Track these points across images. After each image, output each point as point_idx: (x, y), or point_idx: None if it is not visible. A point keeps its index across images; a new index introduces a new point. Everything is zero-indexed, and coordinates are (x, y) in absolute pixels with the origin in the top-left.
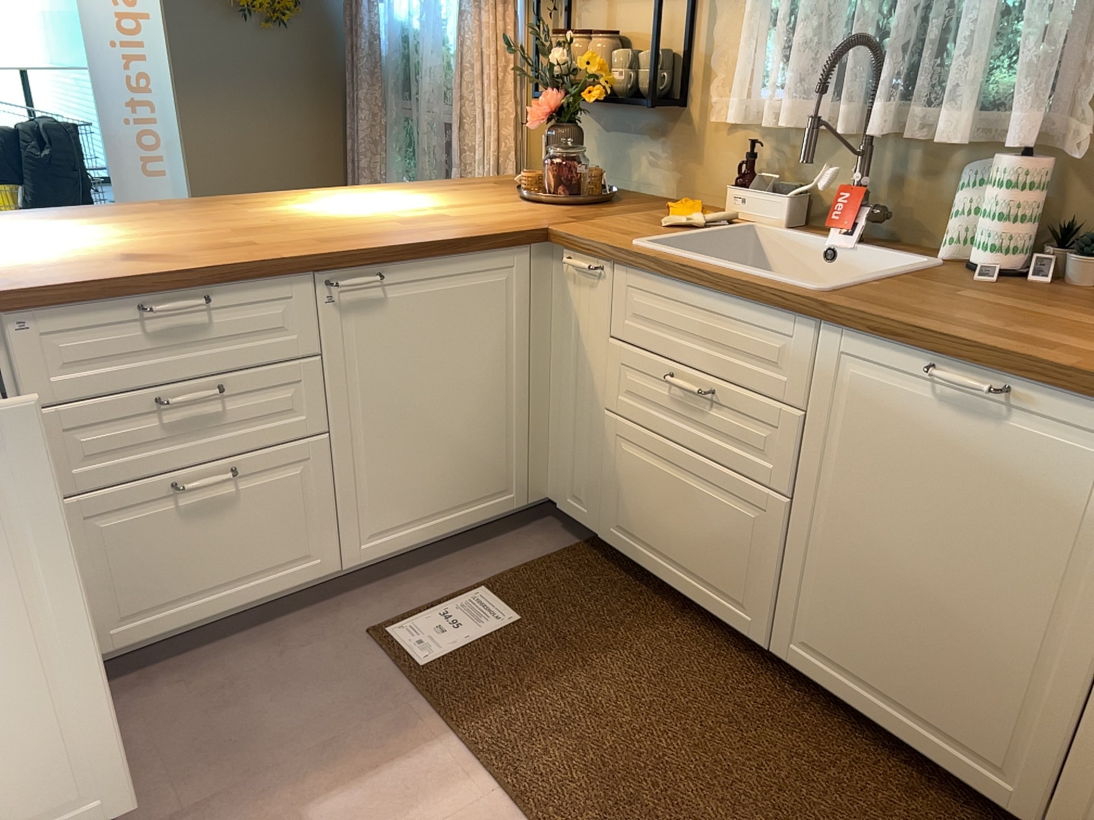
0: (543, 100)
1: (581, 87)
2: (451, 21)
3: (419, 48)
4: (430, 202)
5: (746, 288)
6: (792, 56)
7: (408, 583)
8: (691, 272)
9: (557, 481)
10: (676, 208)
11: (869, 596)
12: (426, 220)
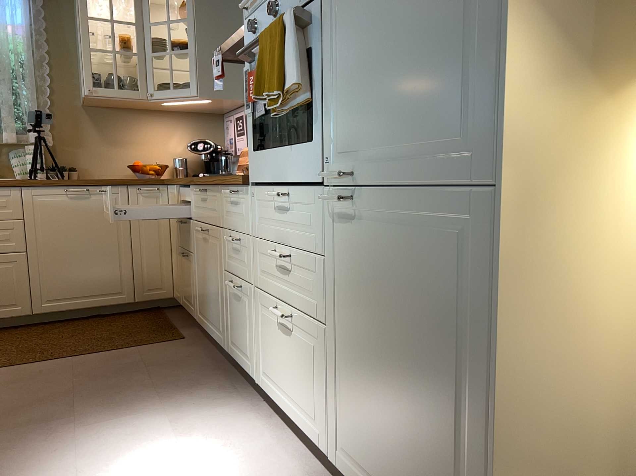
0: None
1: None
2: None
3: None
4: None
5: None
6: None
7: None
8: None
9: None
10: None
11: (67, 268)
12: None
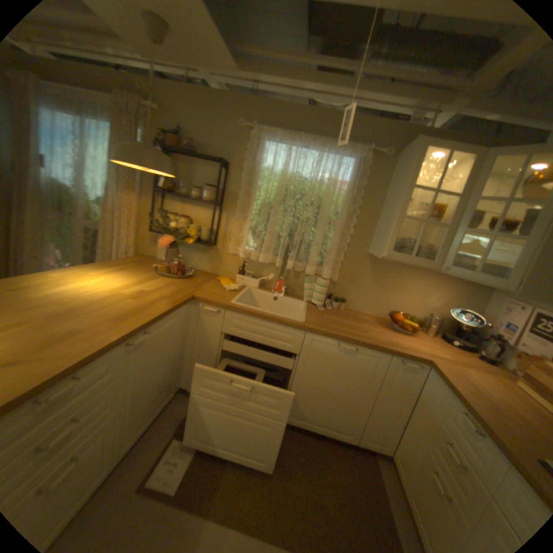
0: (164, 238)
1: (182, 236)
2: (92, 188)
3: (68, 193)
4: (124, 281)
5: (283, 322)
6: (260, 241)
7: (139, 455)
8: (261, 316)
9: (186, 382)
10: (223, 281)
11: (317, 401)
12: (140, 295)
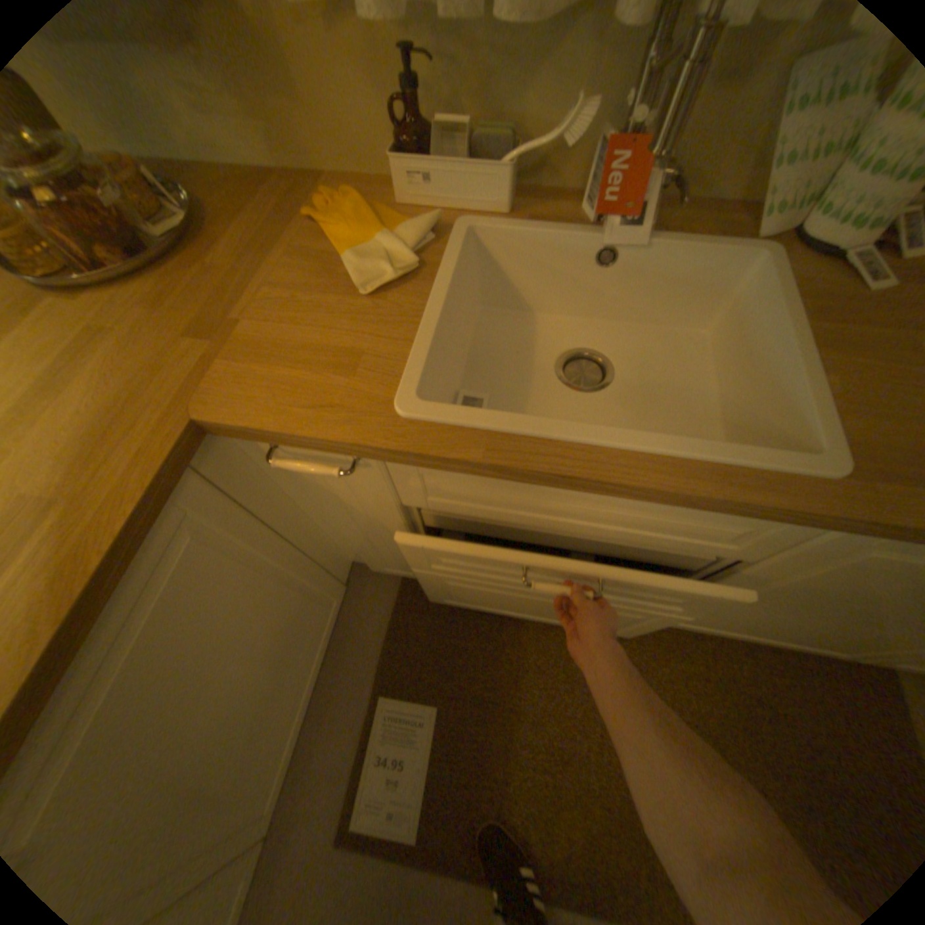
0: None
1: None
2: None
3: None
4: None
5: (722, 504)
6: None
7: (315, 749)
8: (587, 481)
9: (361, 557)
10: (334, 219)
11: (770, 621)
12: None
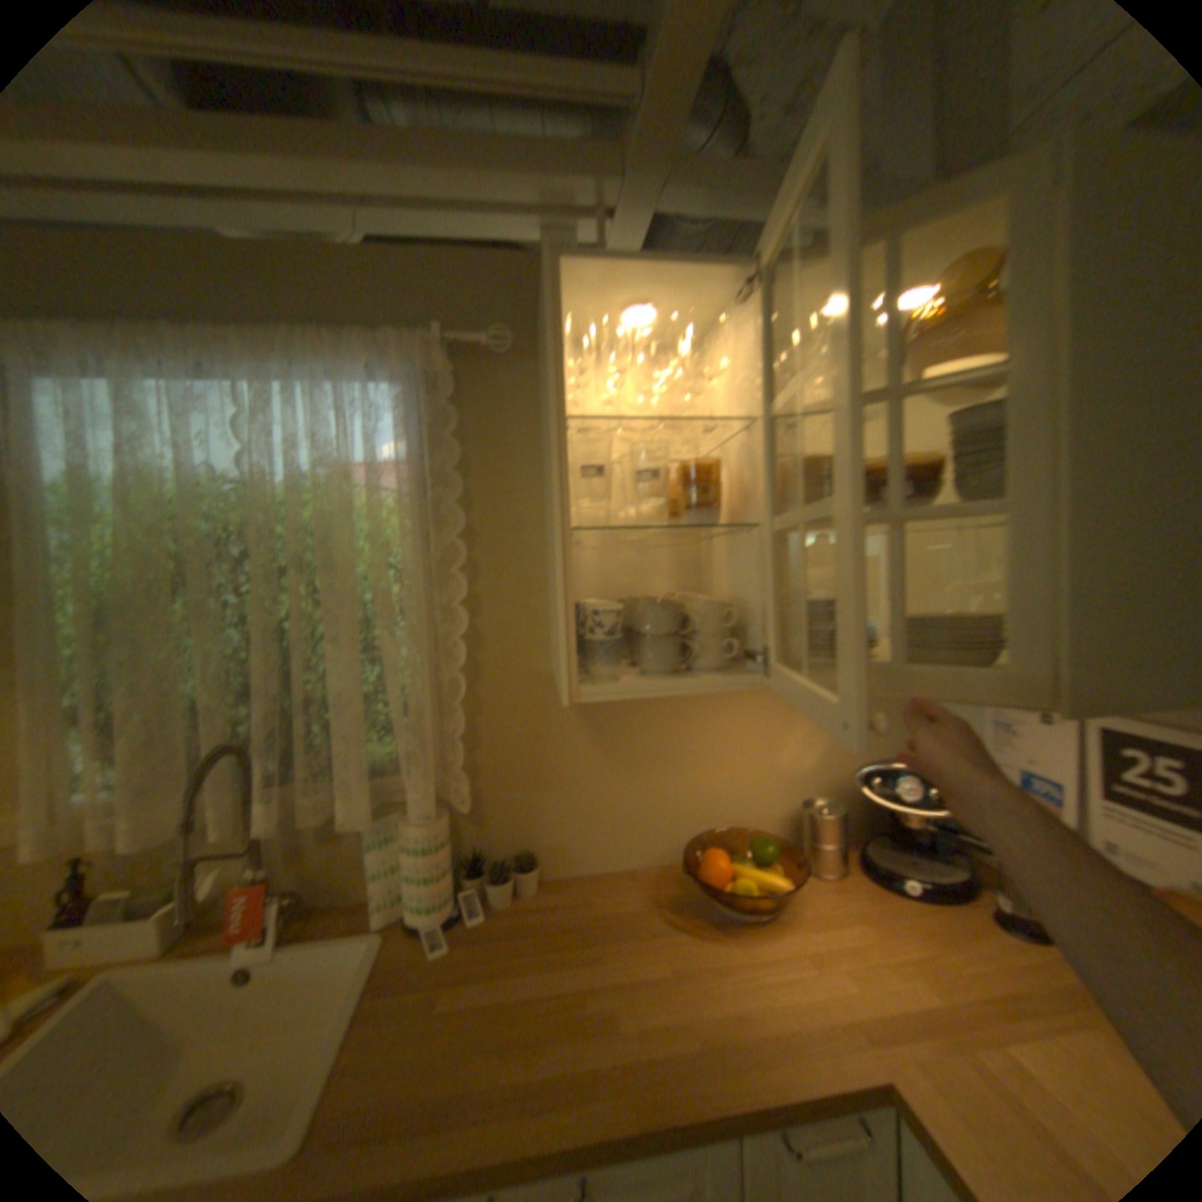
0: None
1: None
2: None
3: None
4: None
5: None
6: (116, 760)
7: None
8: None
9: None
10: None
11: None
12: None
